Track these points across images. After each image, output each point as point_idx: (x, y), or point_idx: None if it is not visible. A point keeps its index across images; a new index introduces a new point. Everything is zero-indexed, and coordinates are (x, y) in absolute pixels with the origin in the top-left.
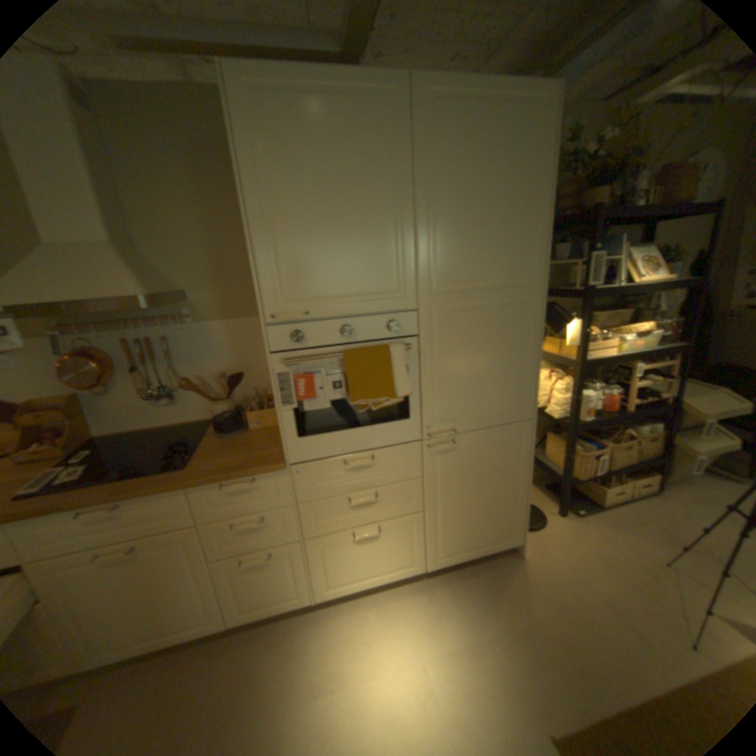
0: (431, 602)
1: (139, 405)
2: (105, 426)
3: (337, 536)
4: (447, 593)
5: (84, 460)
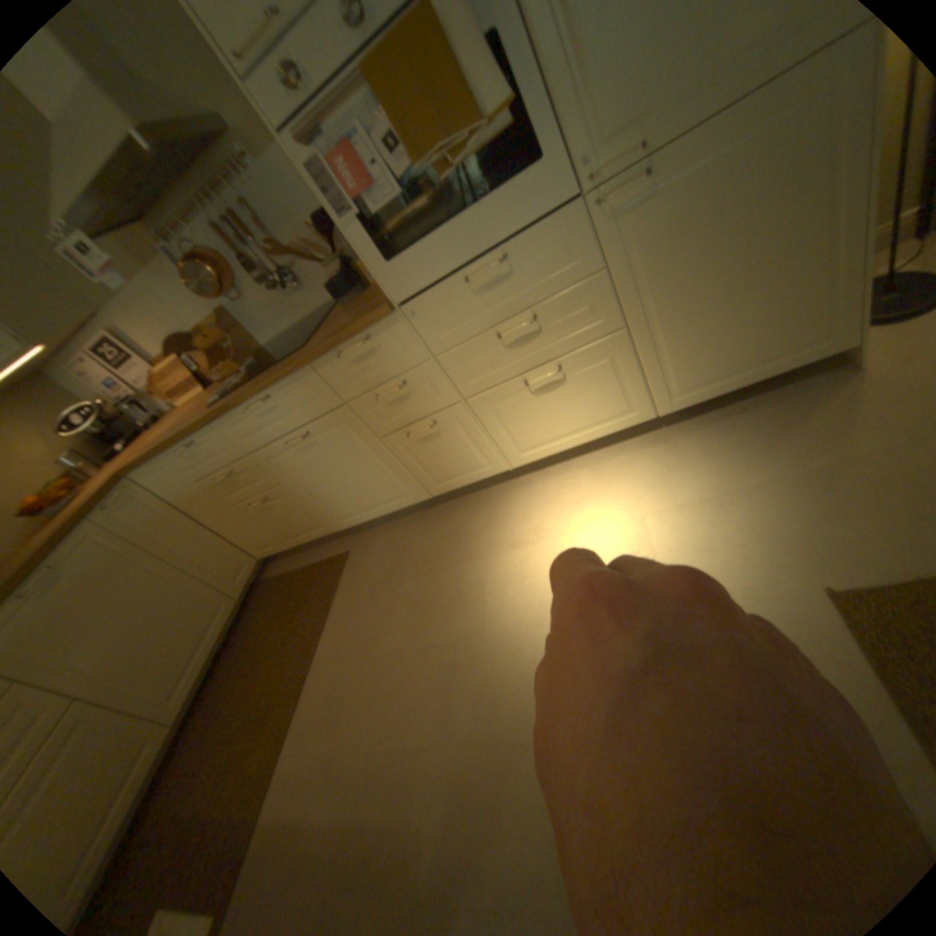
0: (669, 452)
1: (276, 300)
2: (265, 333)
3: (504, 388)
4: (696, 439)
5: (252, 367)
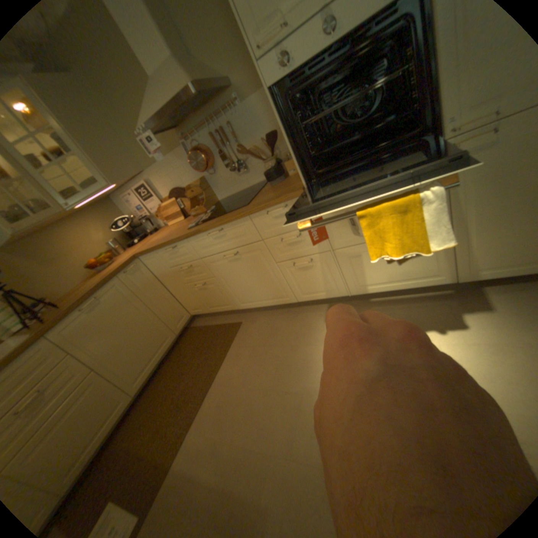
0: (461, 307)
1: (232, 176)
2: (222, 193)
3: (359, 247)
4: (483, 302)
5: (212, 210)
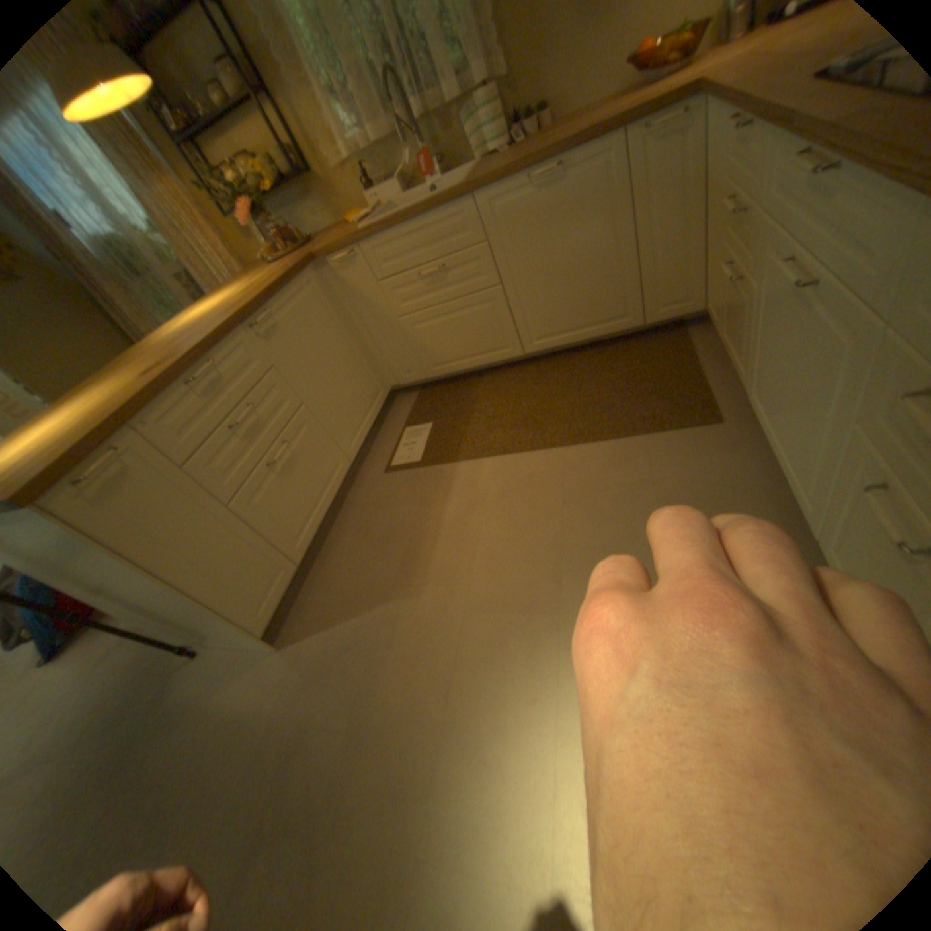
0: None
1: None
2: None
3: None
4: None
5: None
